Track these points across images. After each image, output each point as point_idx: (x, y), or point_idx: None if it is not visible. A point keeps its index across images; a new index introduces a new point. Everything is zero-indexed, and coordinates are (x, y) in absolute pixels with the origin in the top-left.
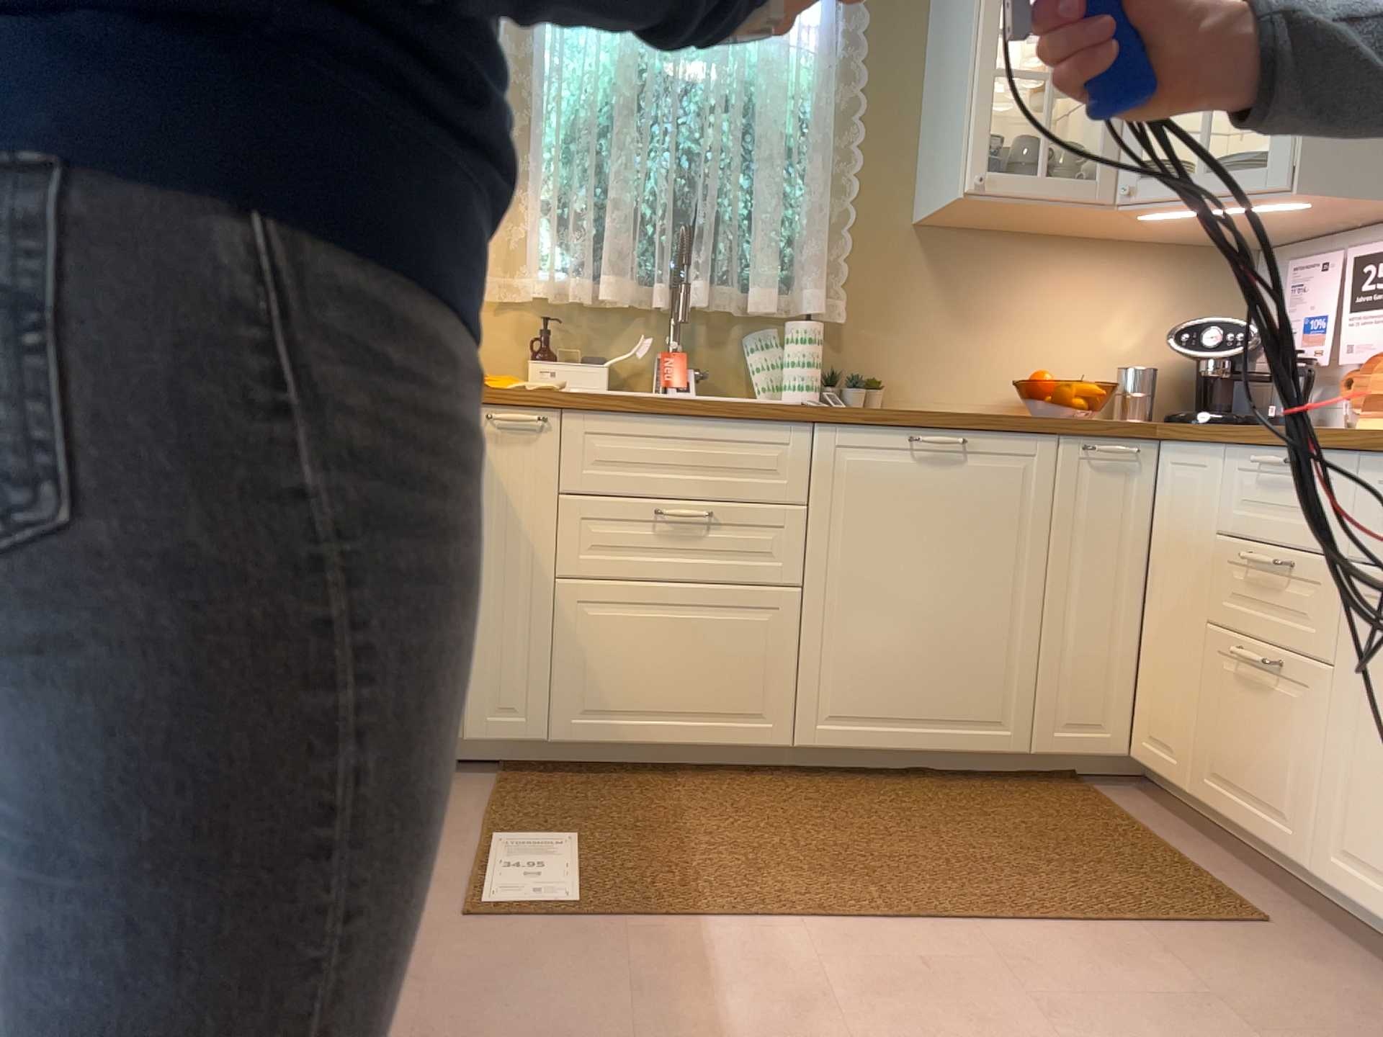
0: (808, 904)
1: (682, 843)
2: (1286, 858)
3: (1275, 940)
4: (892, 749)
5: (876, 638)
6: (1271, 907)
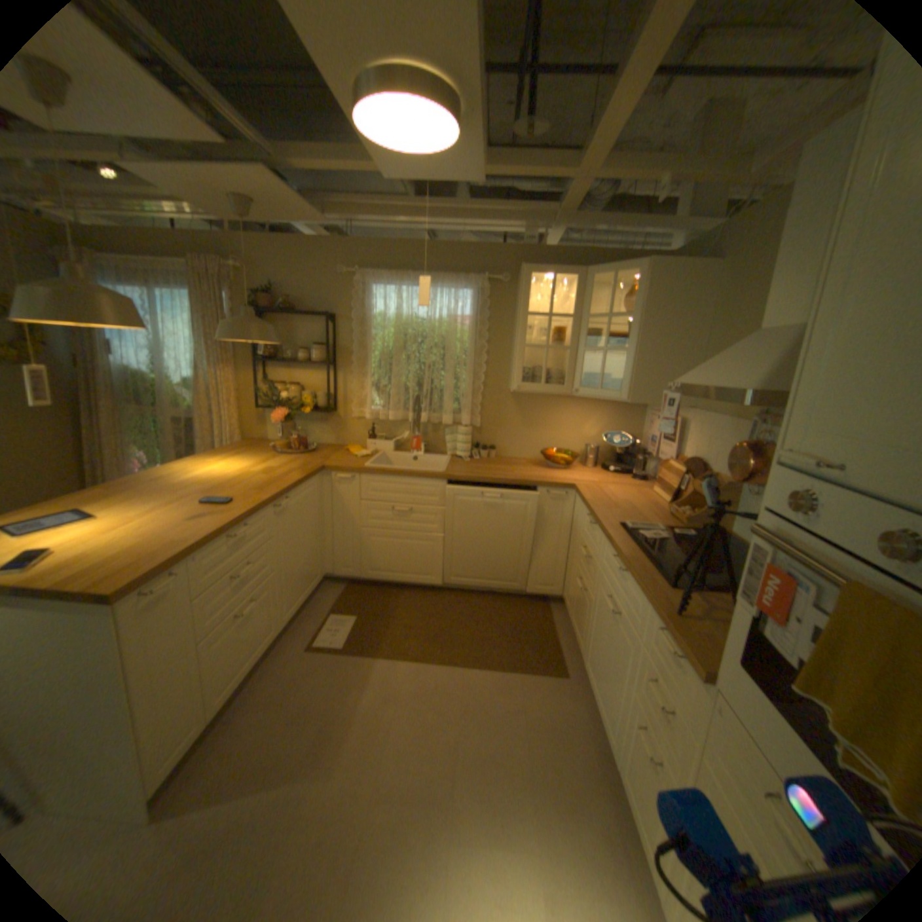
0: (414, 656)
1: (388, 625)
2: (582, 657)
3: (566, 687)
4: (476, 589)
5: (469, 553)
6: (575, 672)
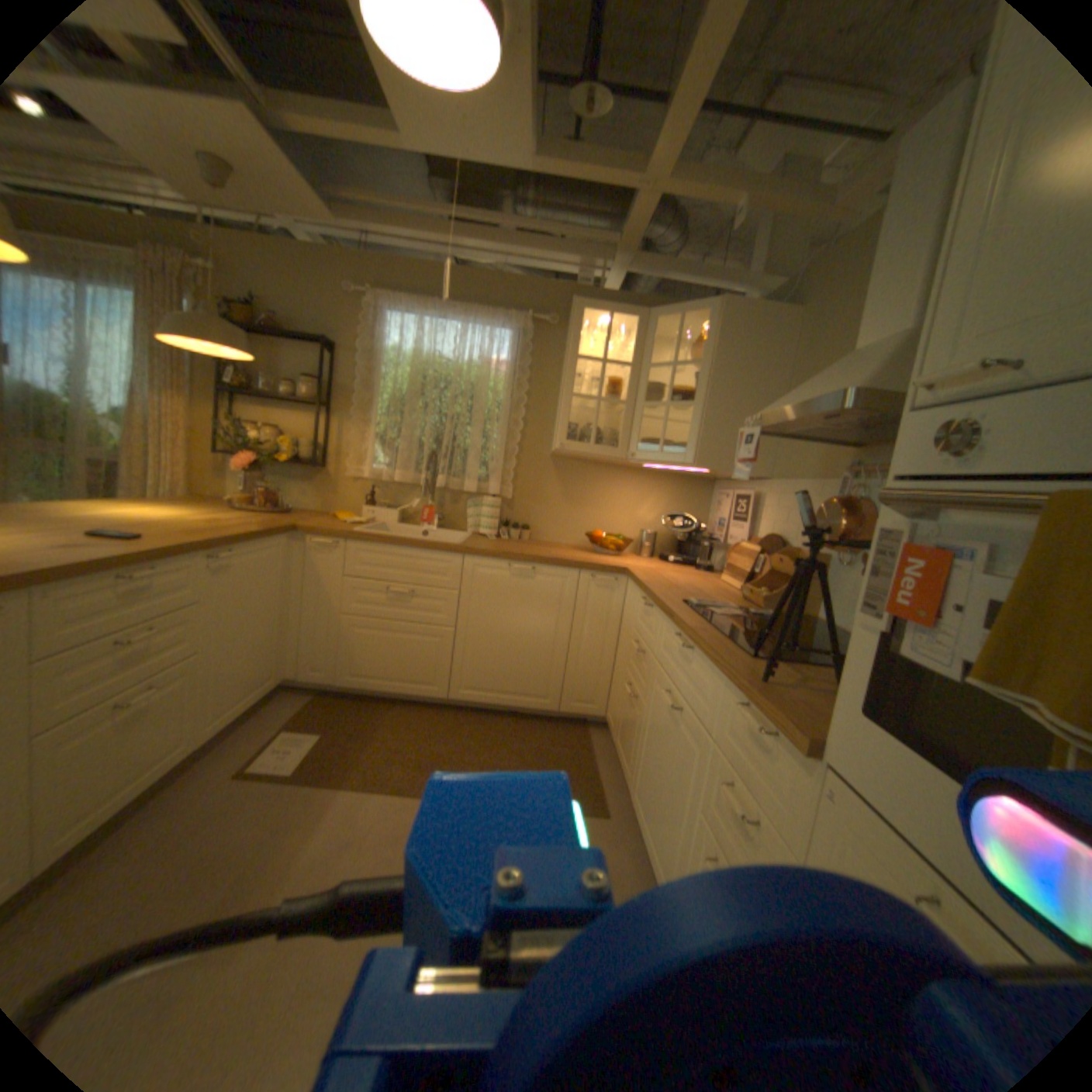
0: (397, 786)
1: (366, 746)
2: (627, 788)
3: (605, 828)
4: (492, 705)
5: (487, 655)
6: (618, 809)
